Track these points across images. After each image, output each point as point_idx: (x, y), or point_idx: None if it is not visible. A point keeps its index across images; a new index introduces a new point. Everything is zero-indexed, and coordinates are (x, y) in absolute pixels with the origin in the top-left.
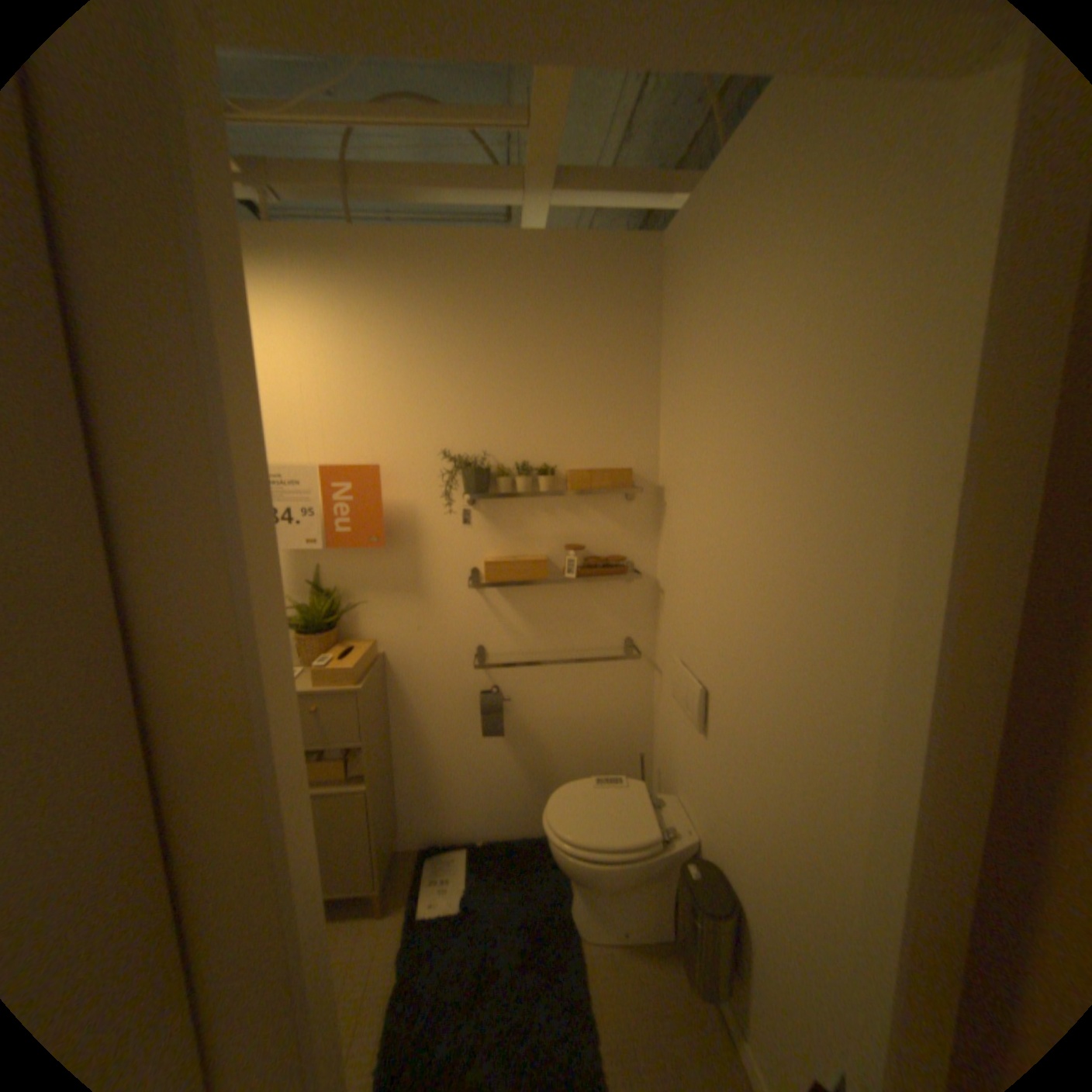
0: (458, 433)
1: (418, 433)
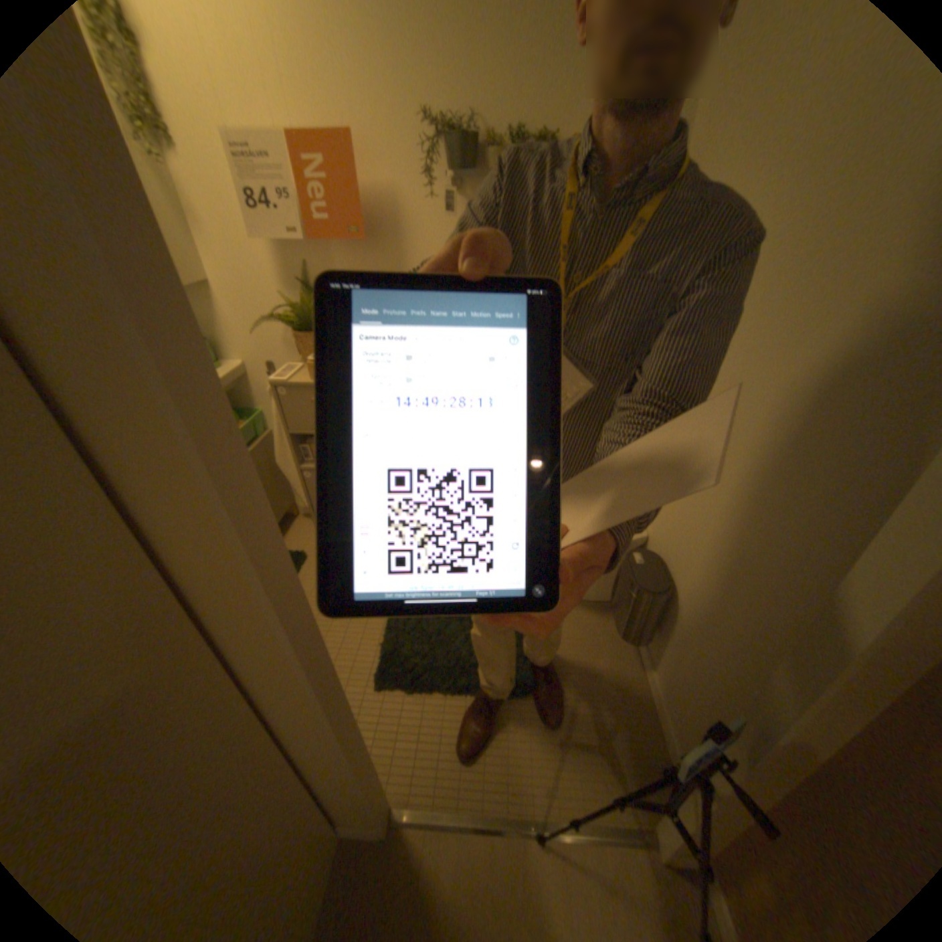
0: (440, 80)
1: (393, 82)
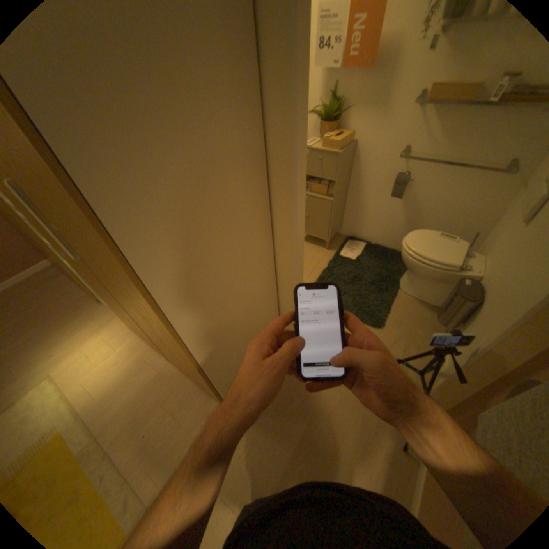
0: None
1: None
